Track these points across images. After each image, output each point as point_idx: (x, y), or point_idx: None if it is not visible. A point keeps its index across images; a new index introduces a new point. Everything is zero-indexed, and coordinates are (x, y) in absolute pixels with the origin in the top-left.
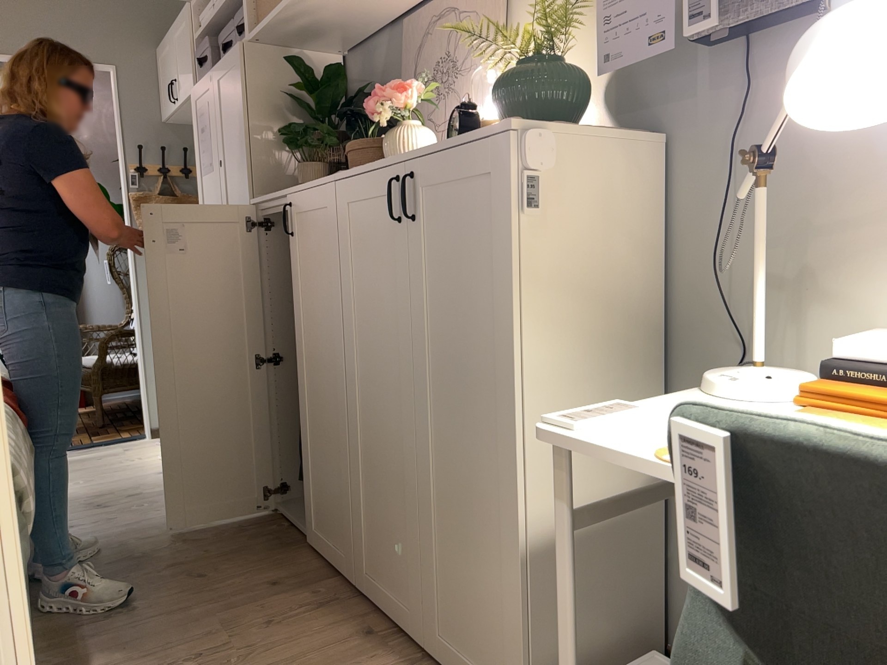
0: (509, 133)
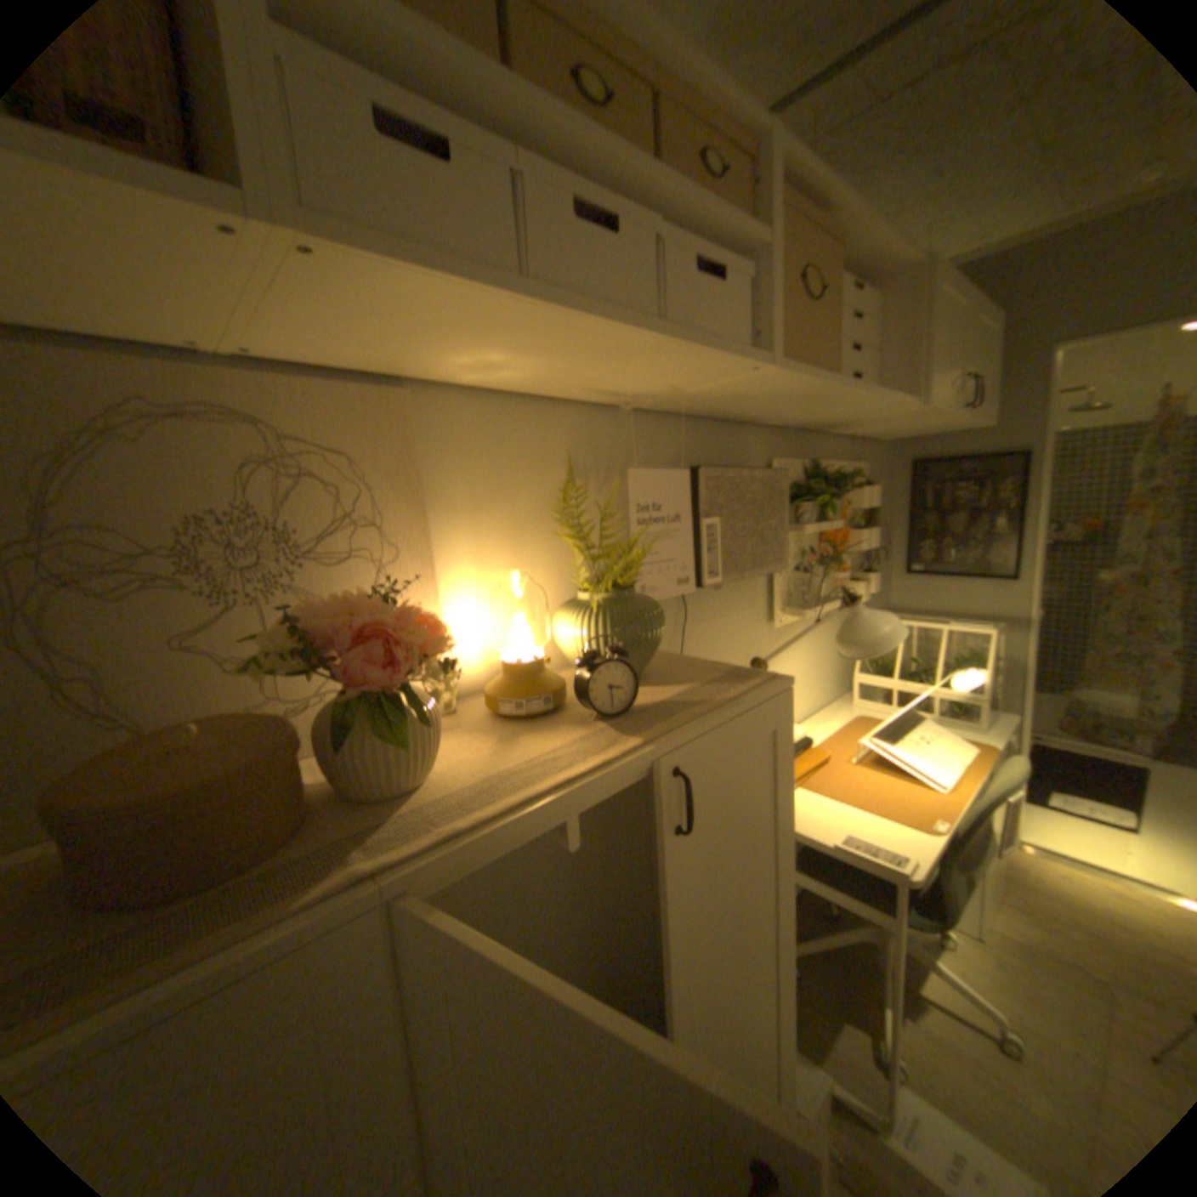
0: (788, 687)
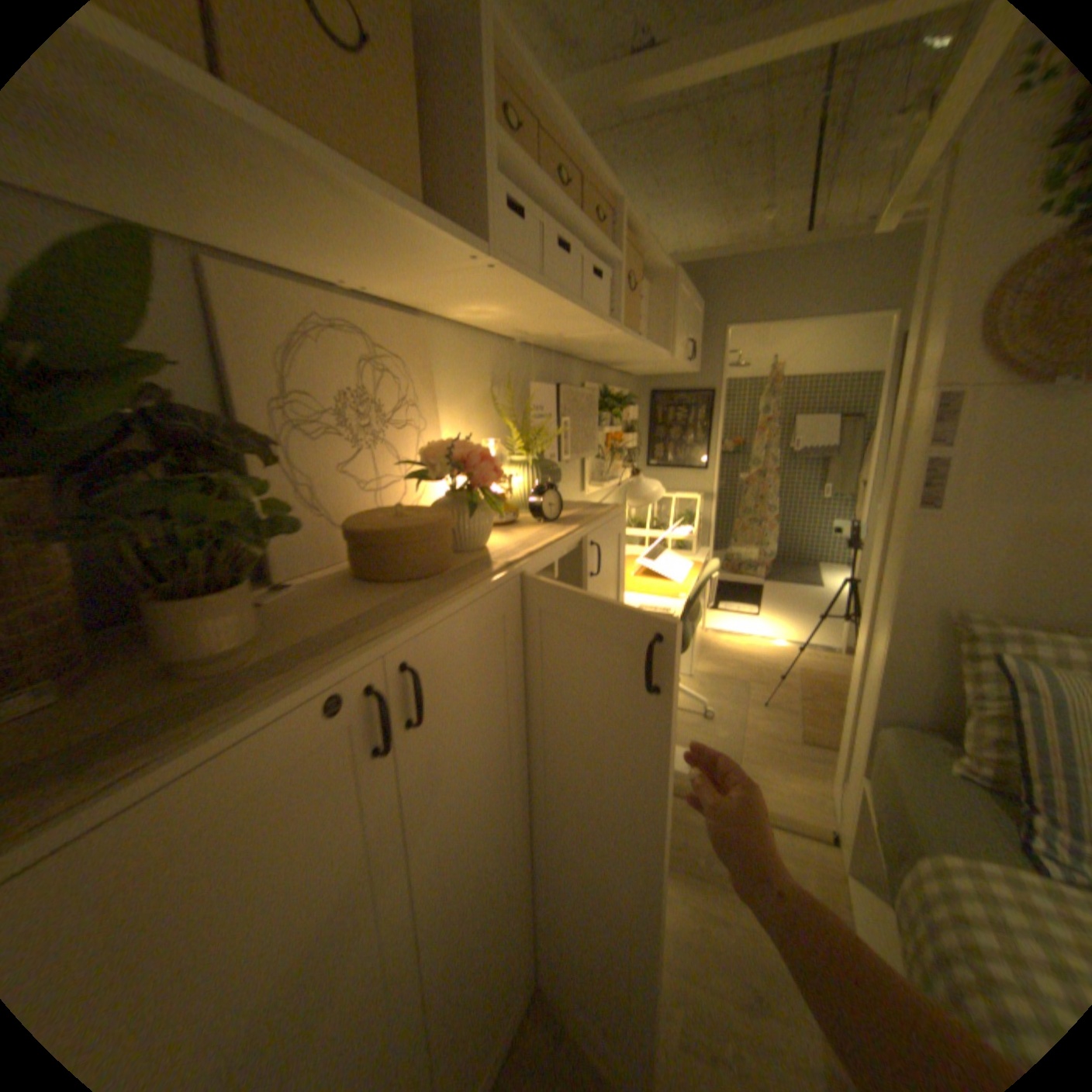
0: (624, 510)
